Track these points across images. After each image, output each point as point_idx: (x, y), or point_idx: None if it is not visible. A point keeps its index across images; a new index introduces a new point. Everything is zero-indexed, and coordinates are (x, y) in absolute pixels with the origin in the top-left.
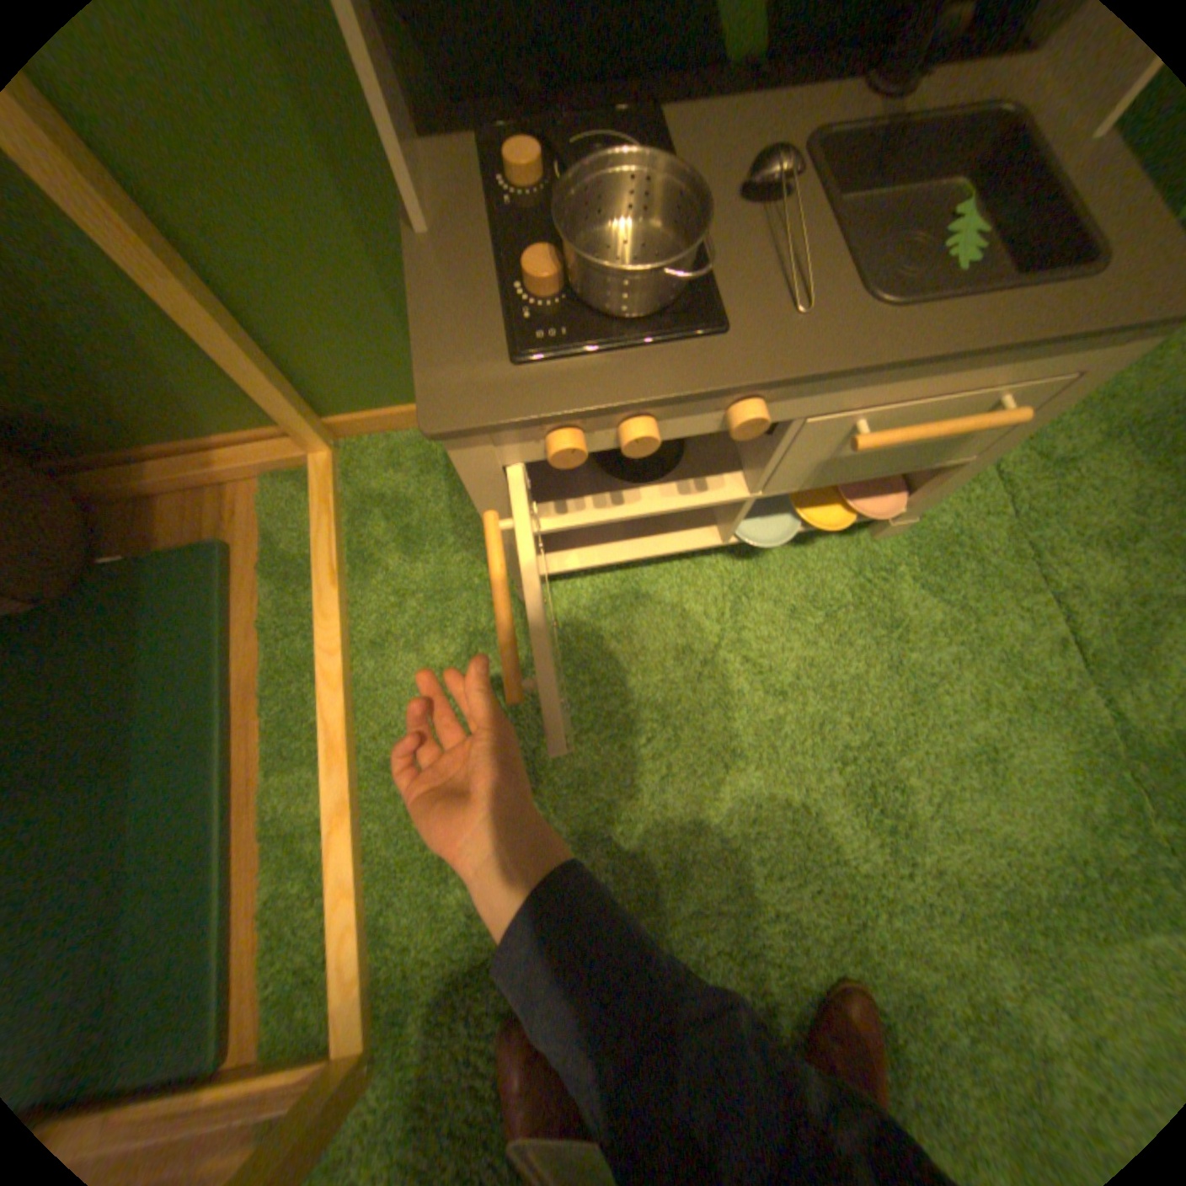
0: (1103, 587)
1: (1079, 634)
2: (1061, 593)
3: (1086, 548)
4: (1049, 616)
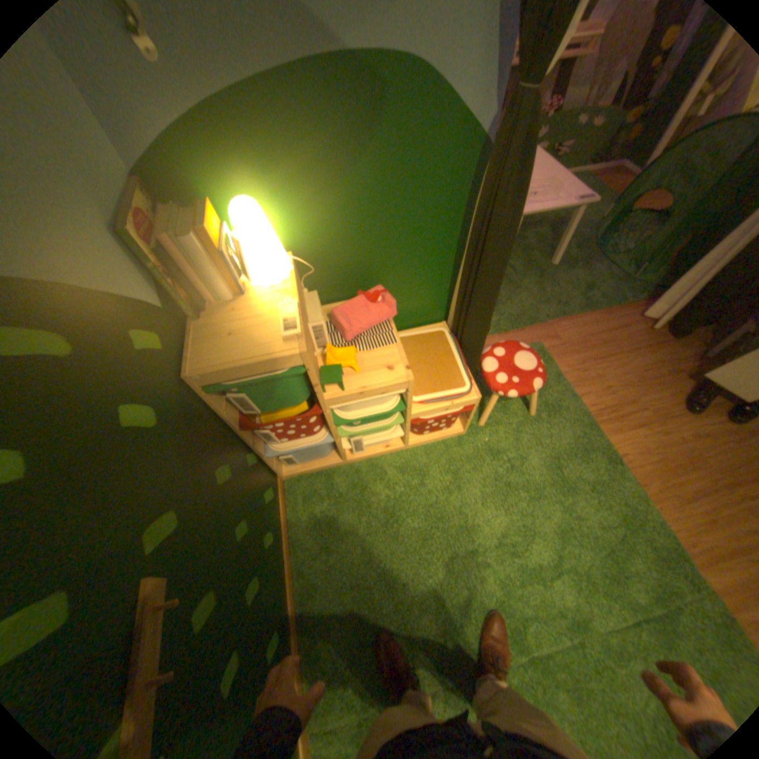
0: (442, 653)
1: (467, 672)
2: (448, 678)
3: (423, 658)
4: (461, 688)
